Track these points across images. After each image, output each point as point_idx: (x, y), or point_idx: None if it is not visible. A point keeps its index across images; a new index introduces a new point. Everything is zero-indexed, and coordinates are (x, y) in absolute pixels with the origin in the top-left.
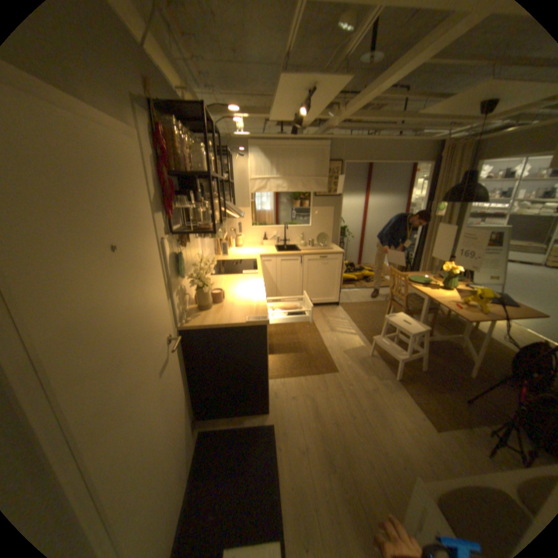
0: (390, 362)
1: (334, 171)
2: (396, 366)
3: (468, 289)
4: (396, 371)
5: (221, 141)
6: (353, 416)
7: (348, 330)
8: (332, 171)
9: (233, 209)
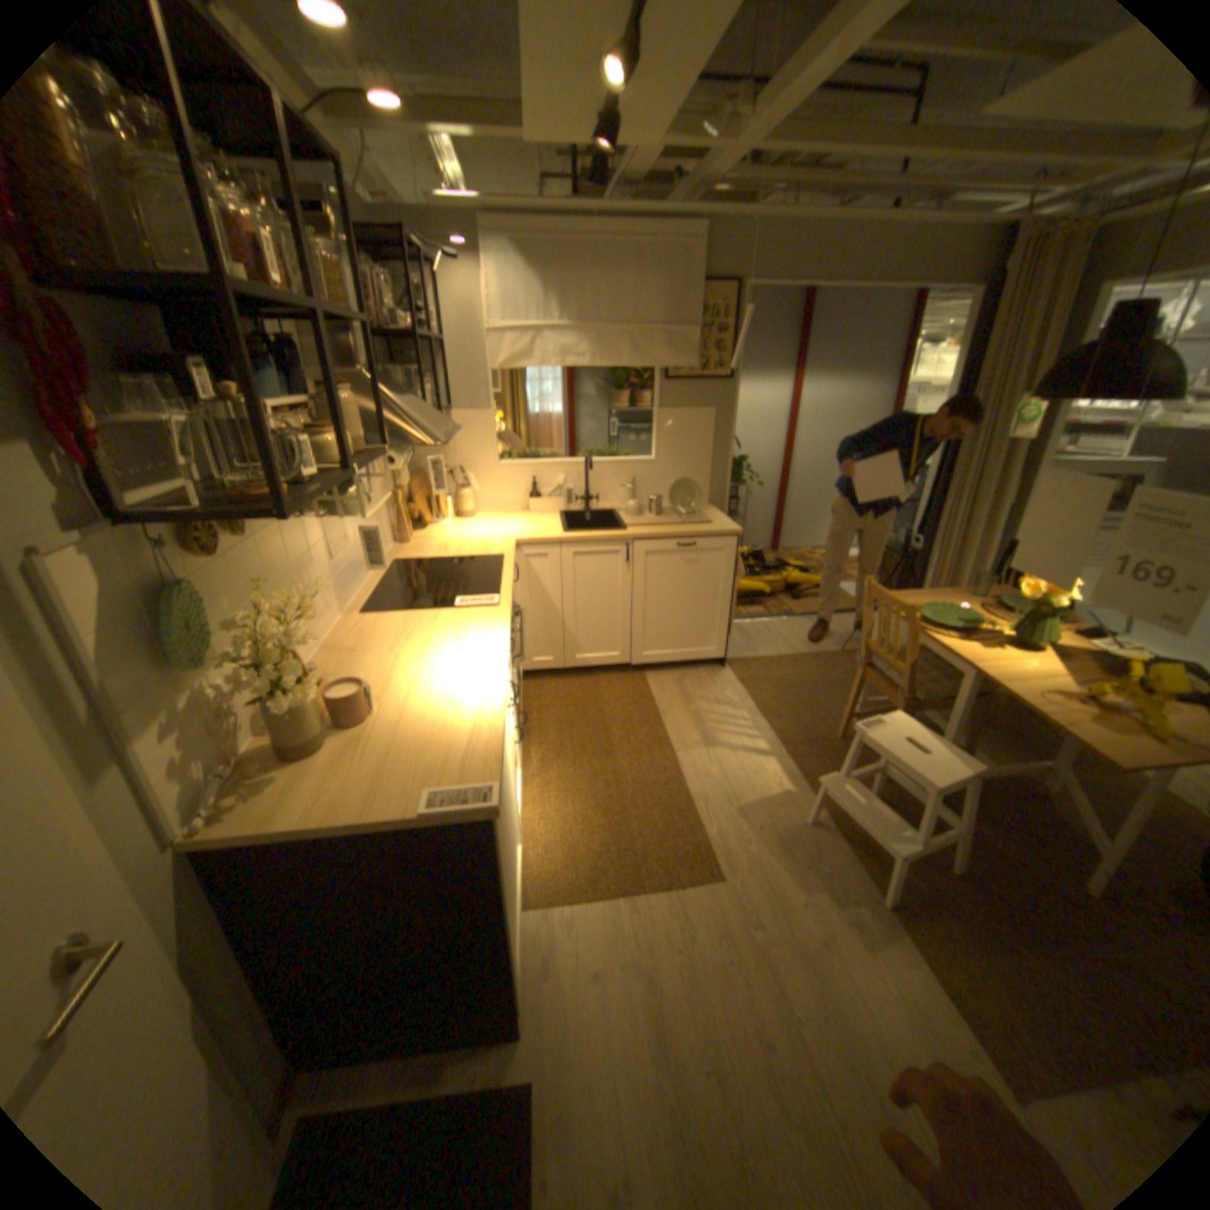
0: (865, 845)
1: (718, 312)
2: (882, 858)
3: (1087, 648)
4: (881, 875)
5: (403, 219)
6: (768, 1045)
7: (750, 741)
8: (711, 312)
9: (415, 421)
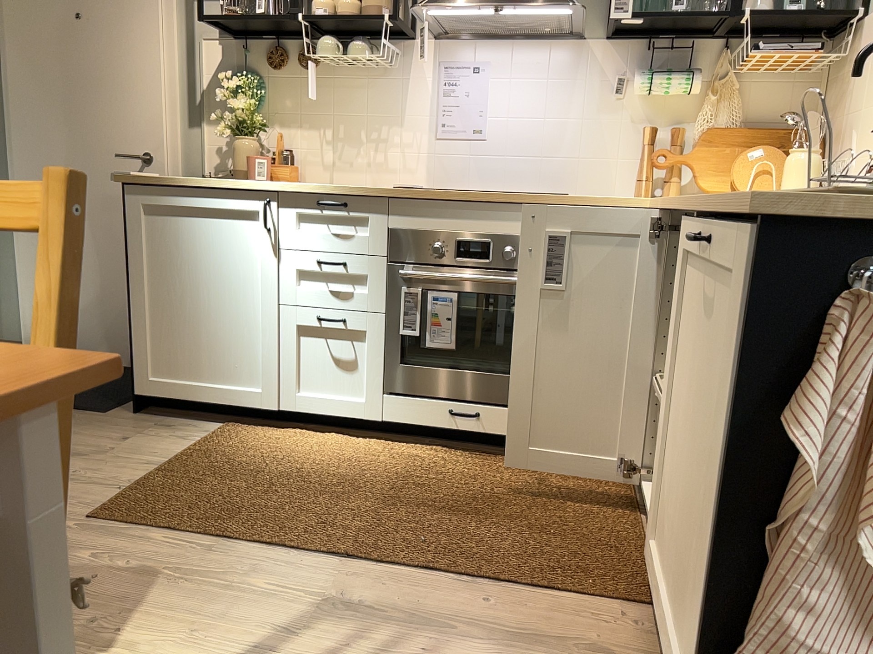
0: None
1: None
2: None
3: None
4: None
5: None
6: None
7: None
8: None
9: None
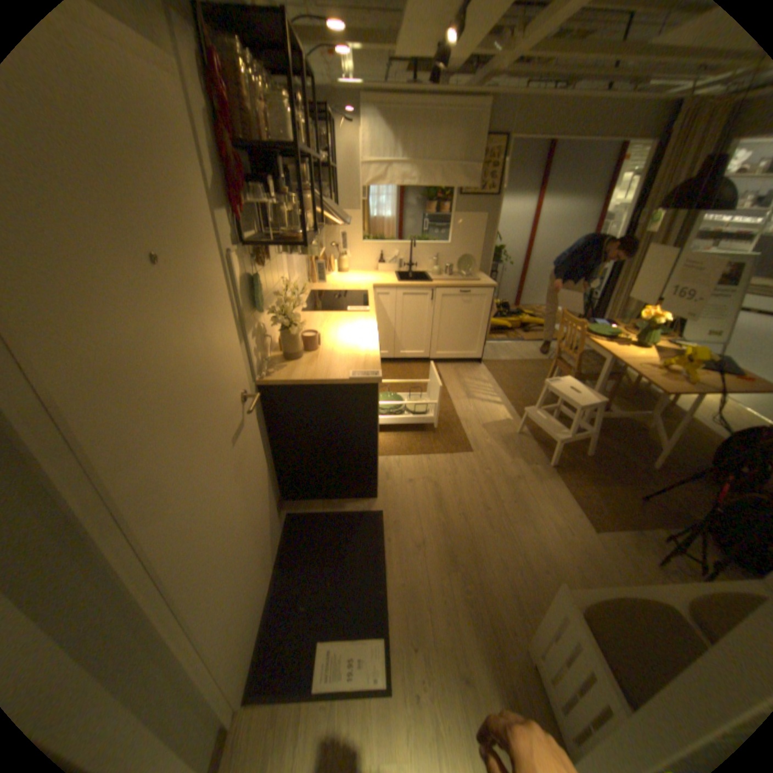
0: (546, 442)
1: (494, 153)
2: (553, 448)
3: (674, 347)
4: (551, 454)
5: (318, 95)
6: (488, 507)
7: (492, 397)
8: (490, 153)
9: (334, 211)
